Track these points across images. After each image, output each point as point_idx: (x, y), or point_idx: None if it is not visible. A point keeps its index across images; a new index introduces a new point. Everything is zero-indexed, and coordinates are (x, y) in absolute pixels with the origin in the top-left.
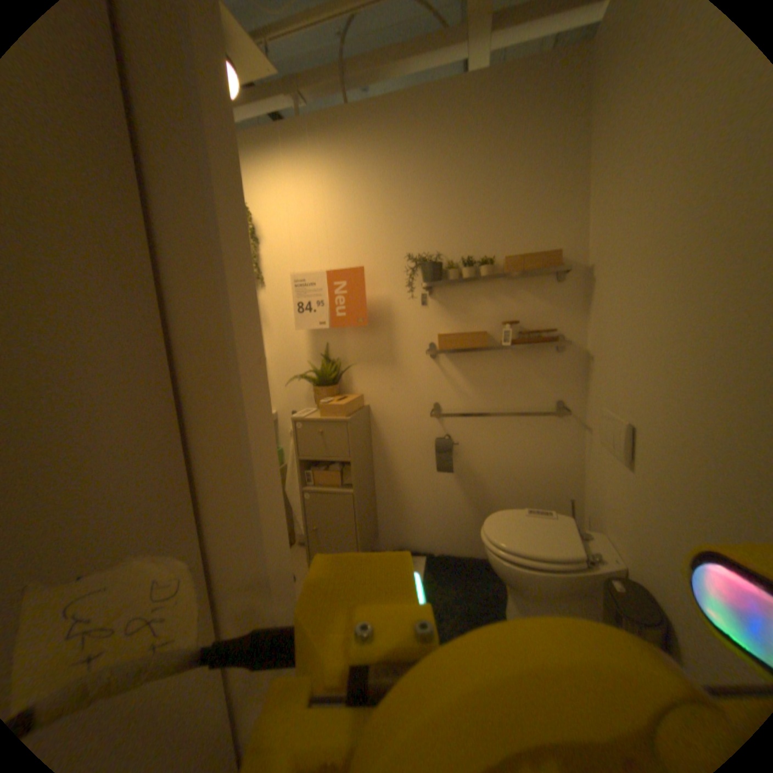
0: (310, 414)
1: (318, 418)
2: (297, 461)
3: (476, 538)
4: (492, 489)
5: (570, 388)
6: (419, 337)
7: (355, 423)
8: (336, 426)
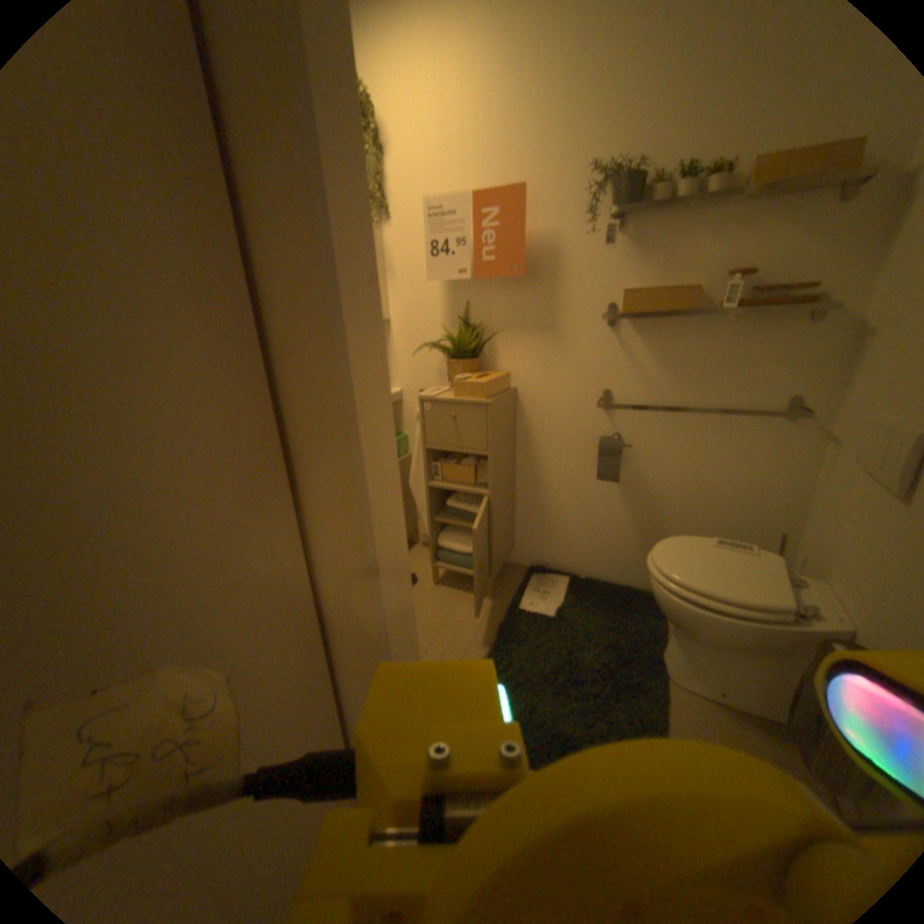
0: (441, 394)
1: (451, 399)
2: (423, 451)
3: (637, 565)
4: (669, 509)
5: (819, 380)
6: (595, 295)
7: (497, 409)
8: (472, 411)
